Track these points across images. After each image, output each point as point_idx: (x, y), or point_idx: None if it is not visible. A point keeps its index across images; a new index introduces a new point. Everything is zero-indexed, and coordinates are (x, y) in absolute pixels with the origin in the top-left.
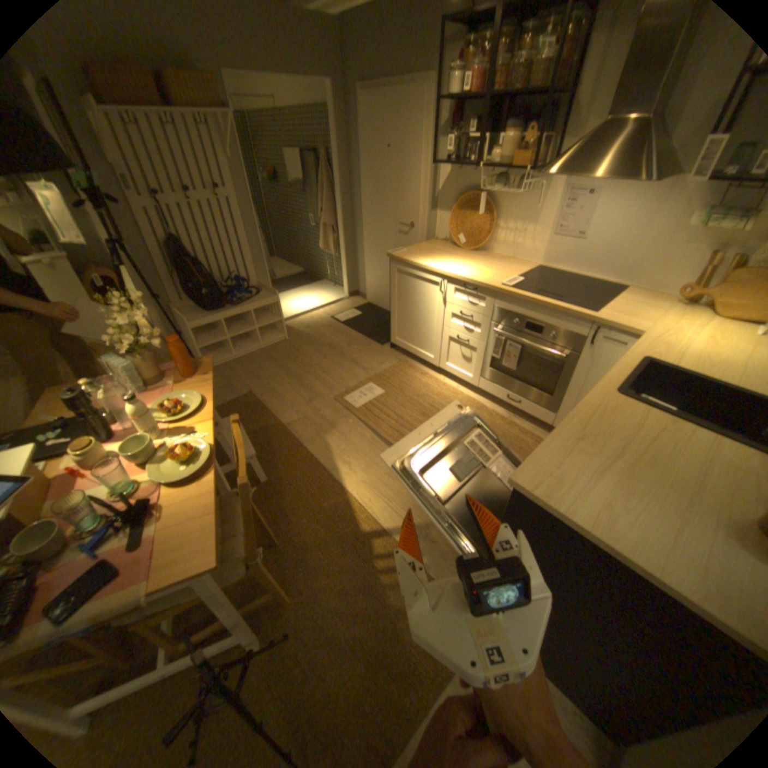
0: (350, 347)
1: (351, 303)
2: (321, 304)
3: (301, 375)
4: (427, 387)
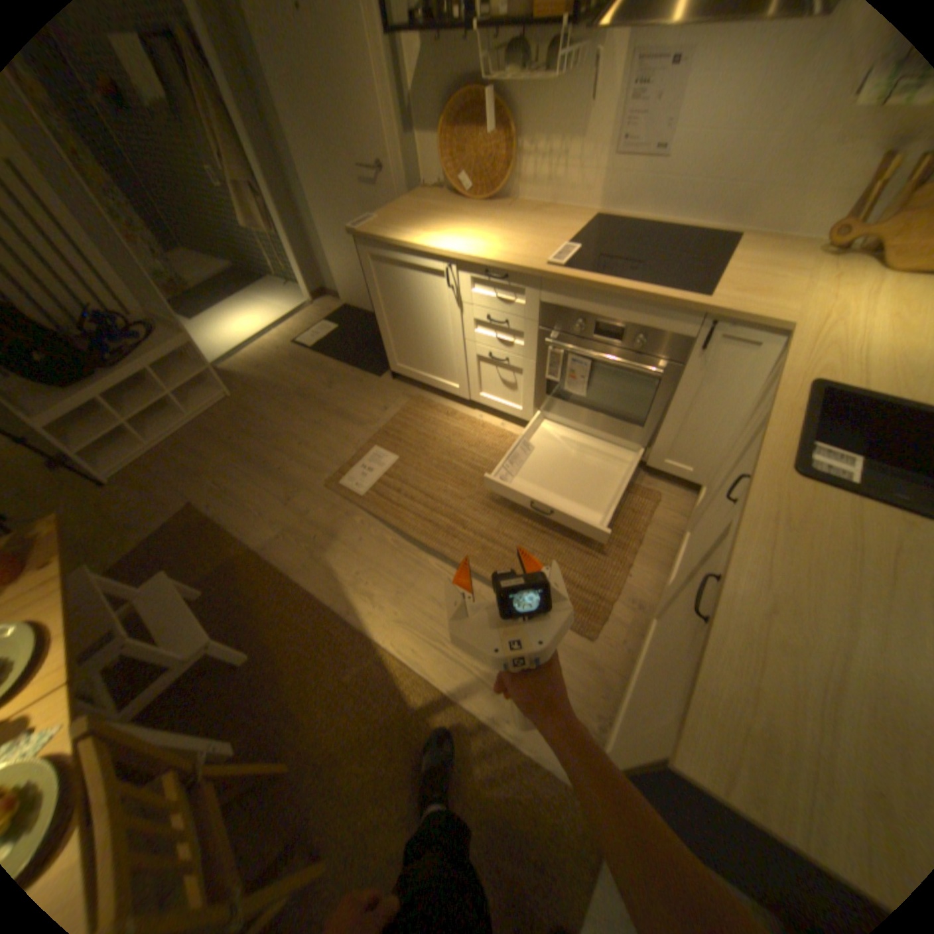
0: (332, 388)
1: (317, 311)
2: (271, 321)
3: (265, 455)
4: (460, 436)
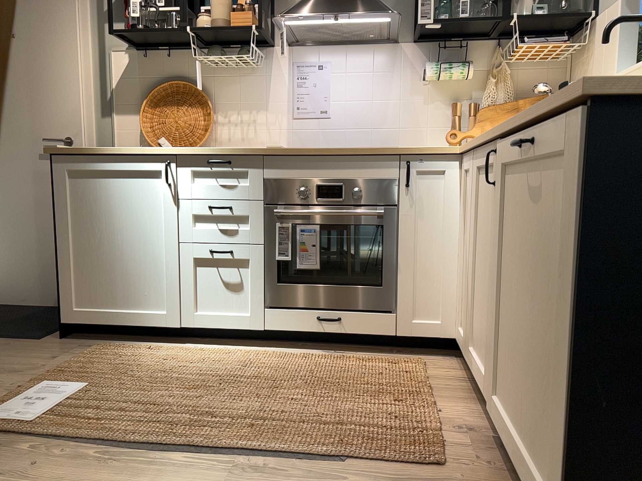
0: None
1: None
2: None
3: None
4: (176, 359)
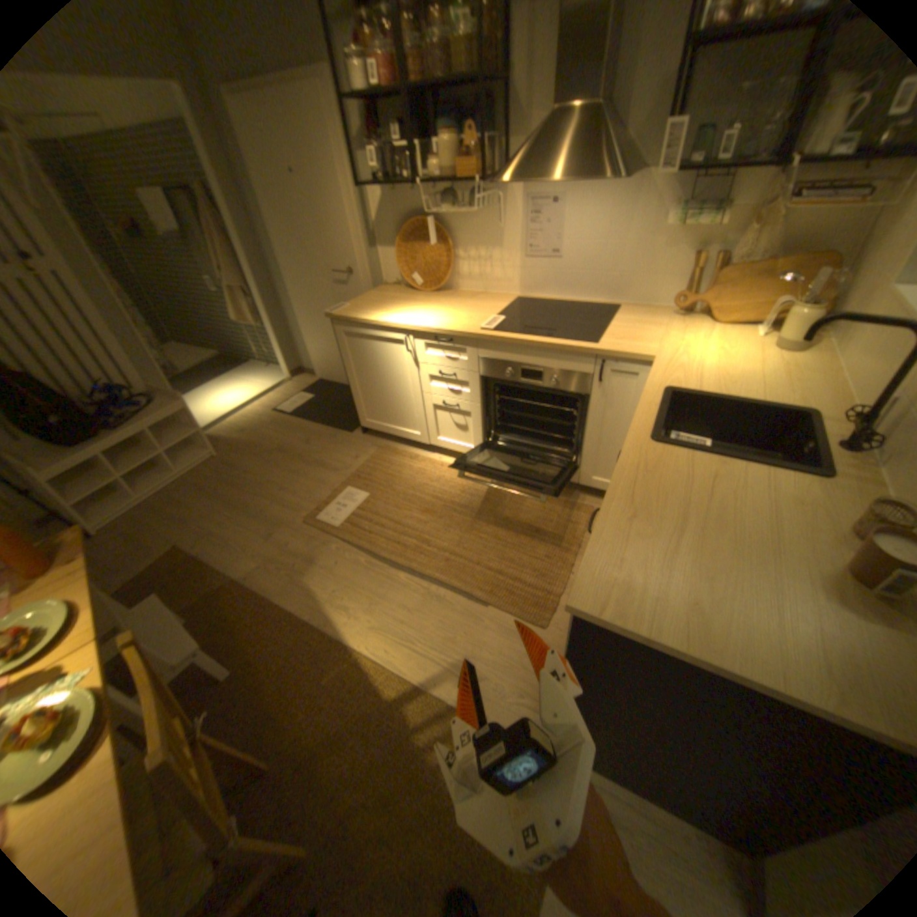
0: (310, 444)
1: (297, 385)
2: (256, 394)
3: (249, 501)
4: (423, 474)
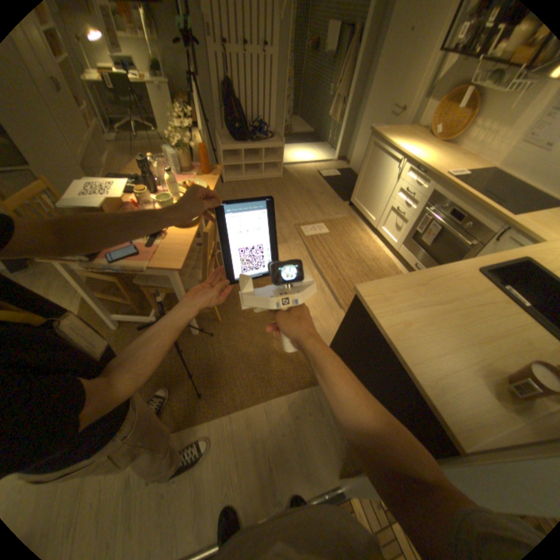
0: (321, 196)
1: (336, 165)
2: (315, 160)
3: (280, 204)
4: (360, 240)
